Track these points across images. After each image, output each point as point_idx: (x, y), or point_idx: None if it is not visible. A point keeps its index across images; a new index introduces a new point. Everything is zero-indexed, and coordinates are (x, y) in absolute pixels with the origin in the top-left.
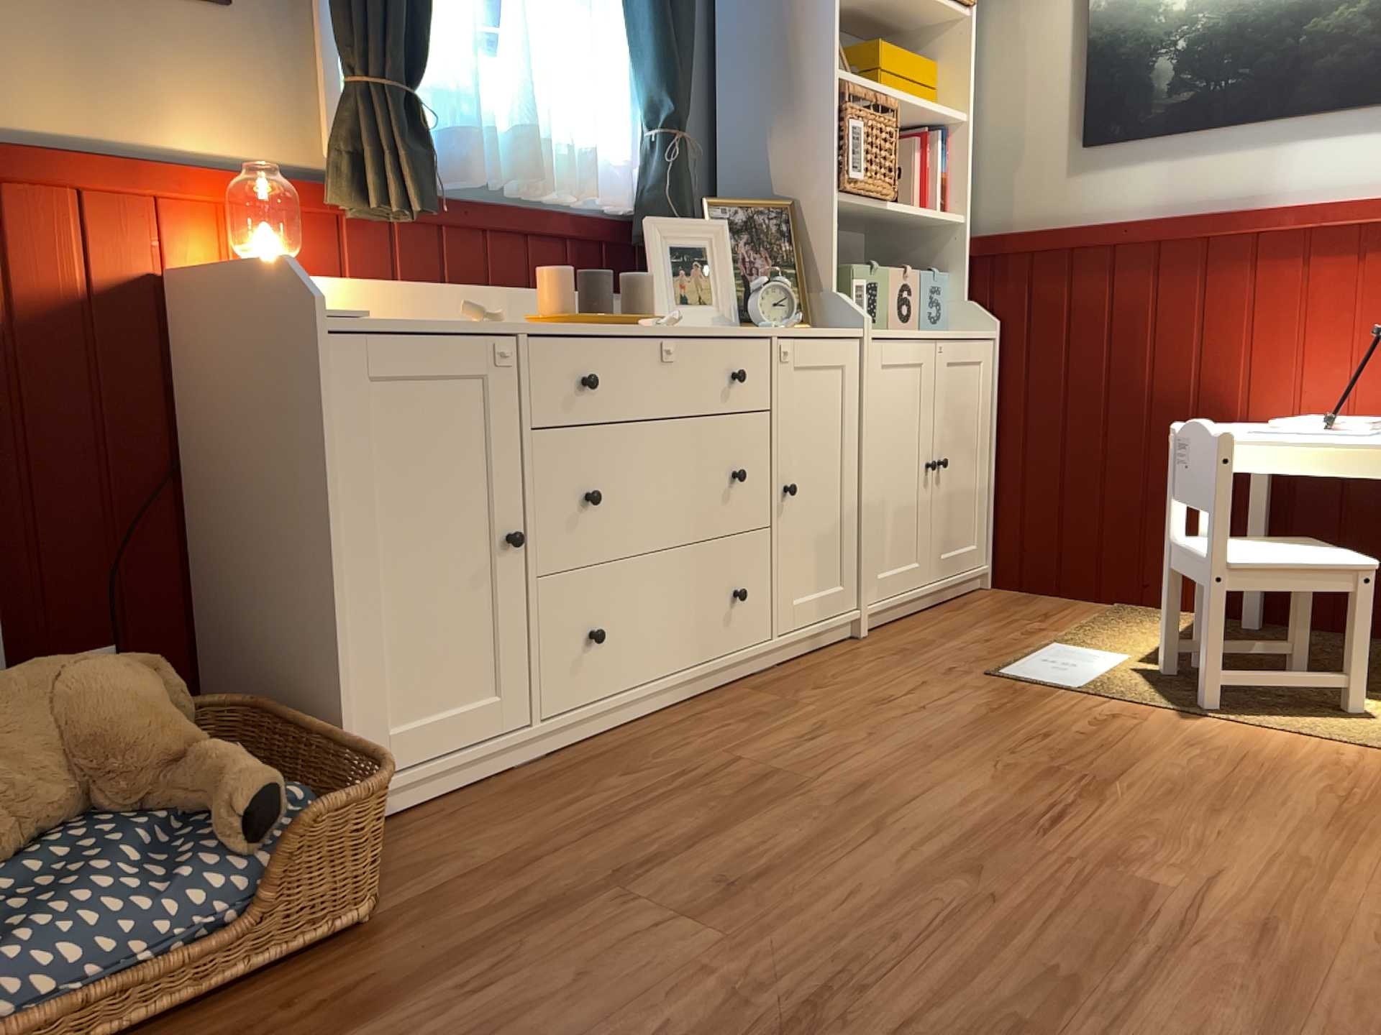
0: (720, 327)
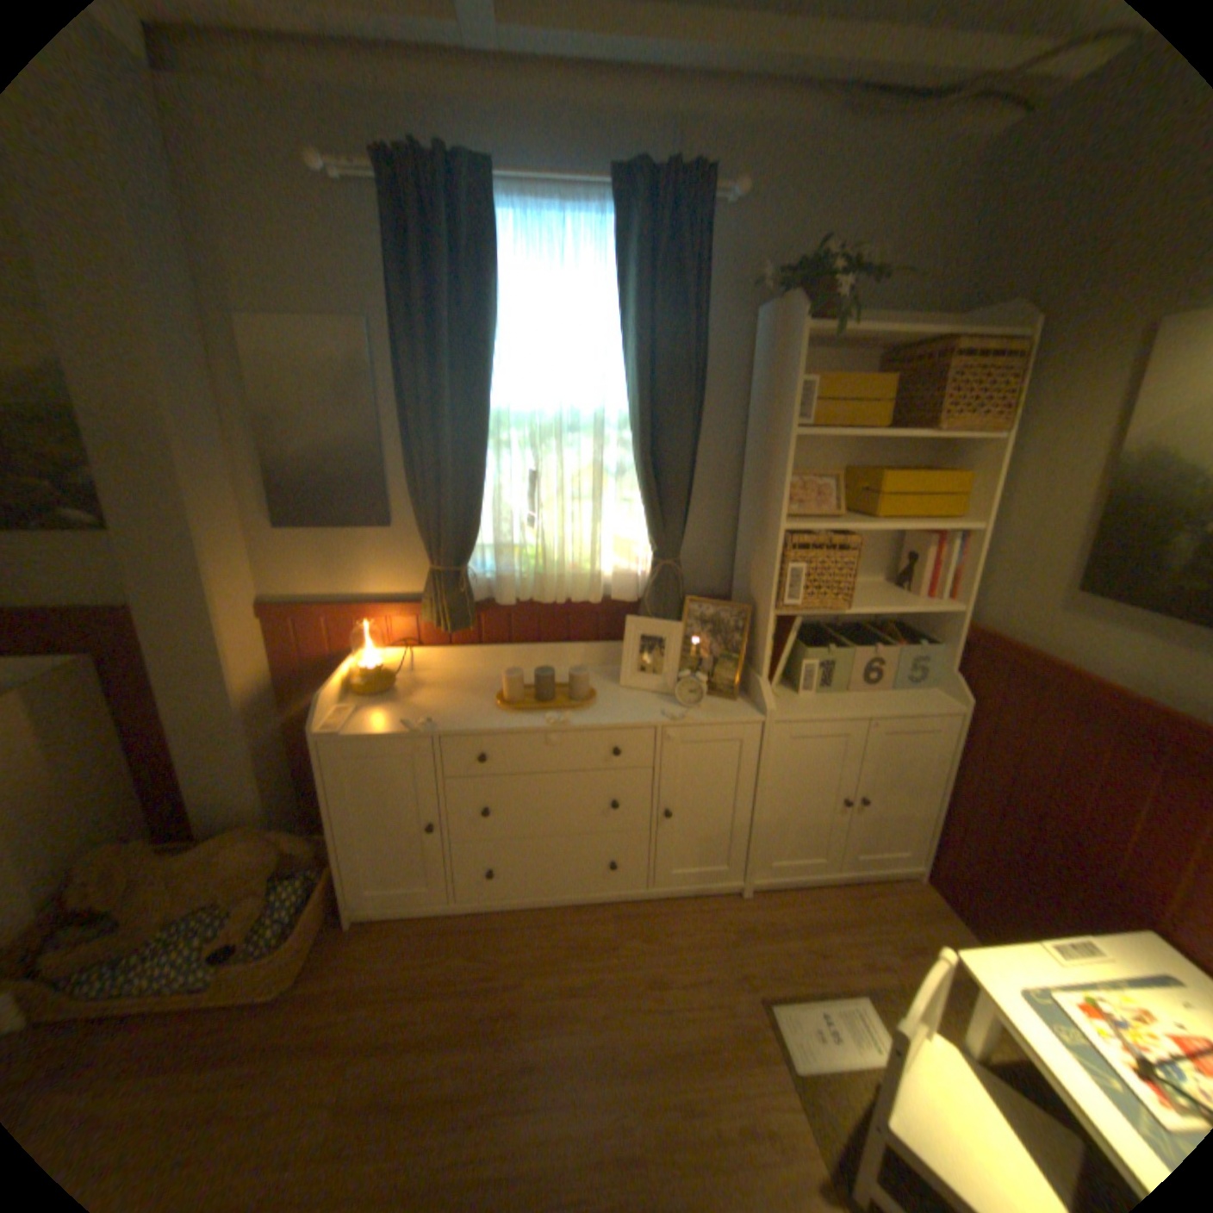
0: (615, 719)
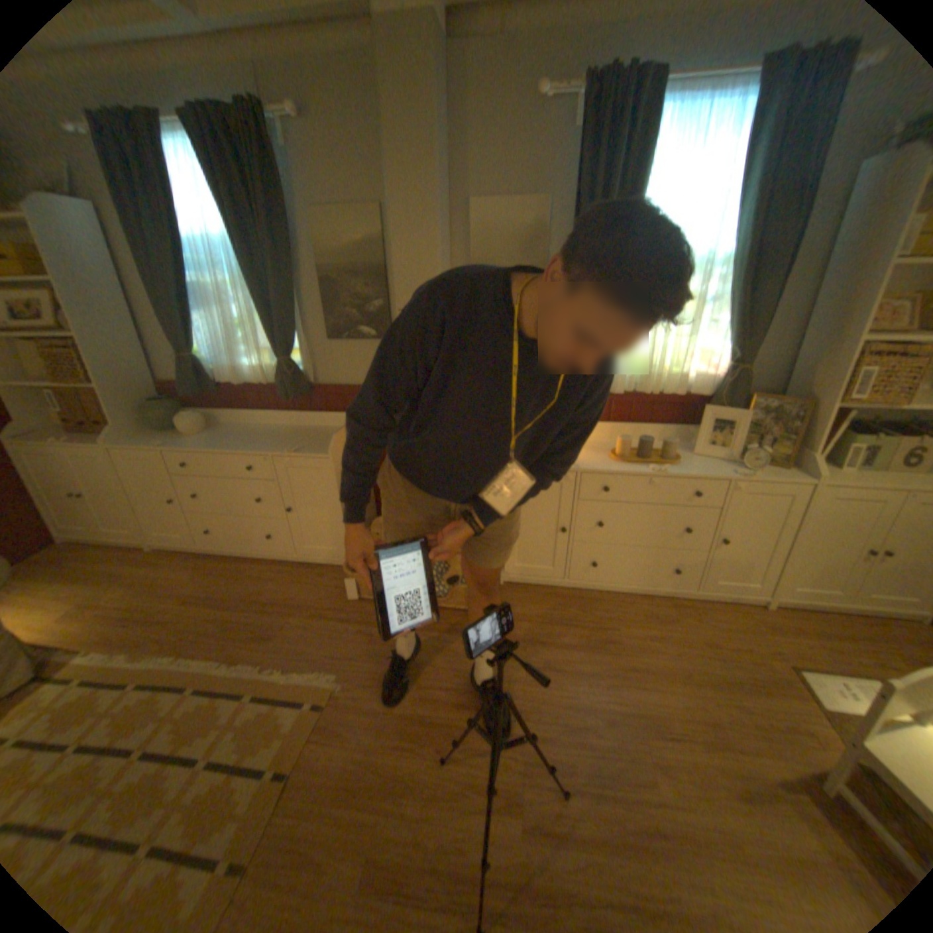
0: (699, 473)
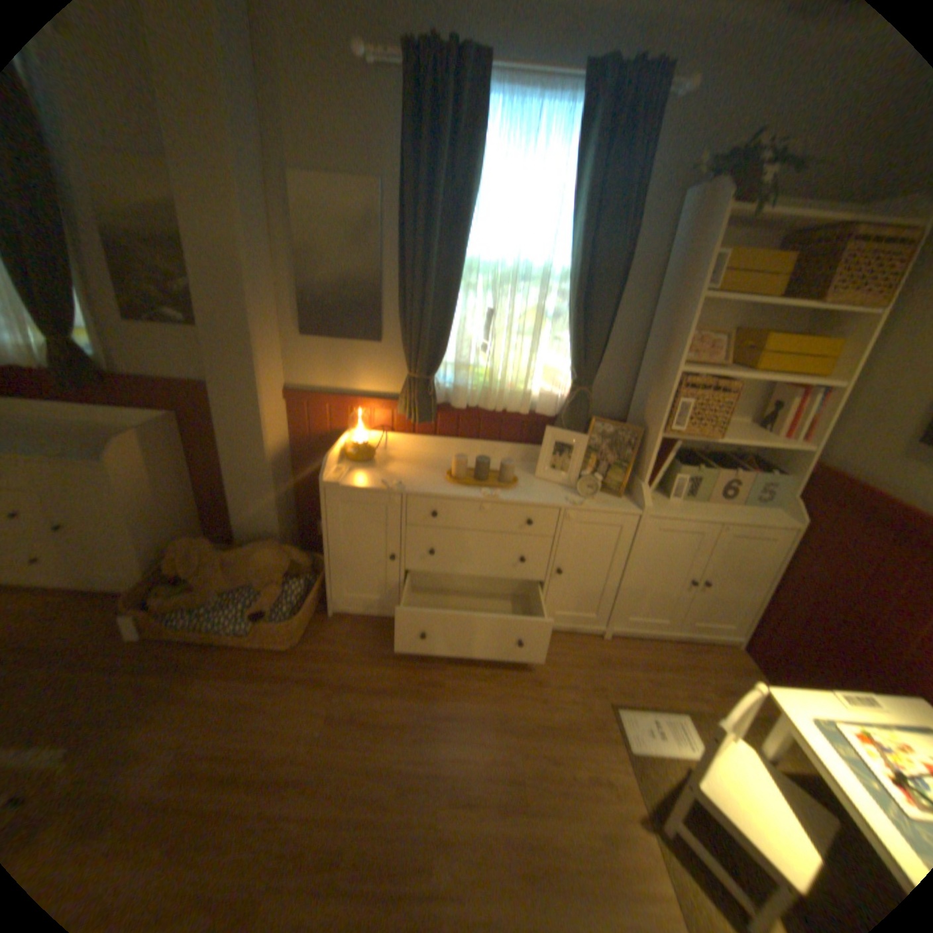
0: (531, 499)
